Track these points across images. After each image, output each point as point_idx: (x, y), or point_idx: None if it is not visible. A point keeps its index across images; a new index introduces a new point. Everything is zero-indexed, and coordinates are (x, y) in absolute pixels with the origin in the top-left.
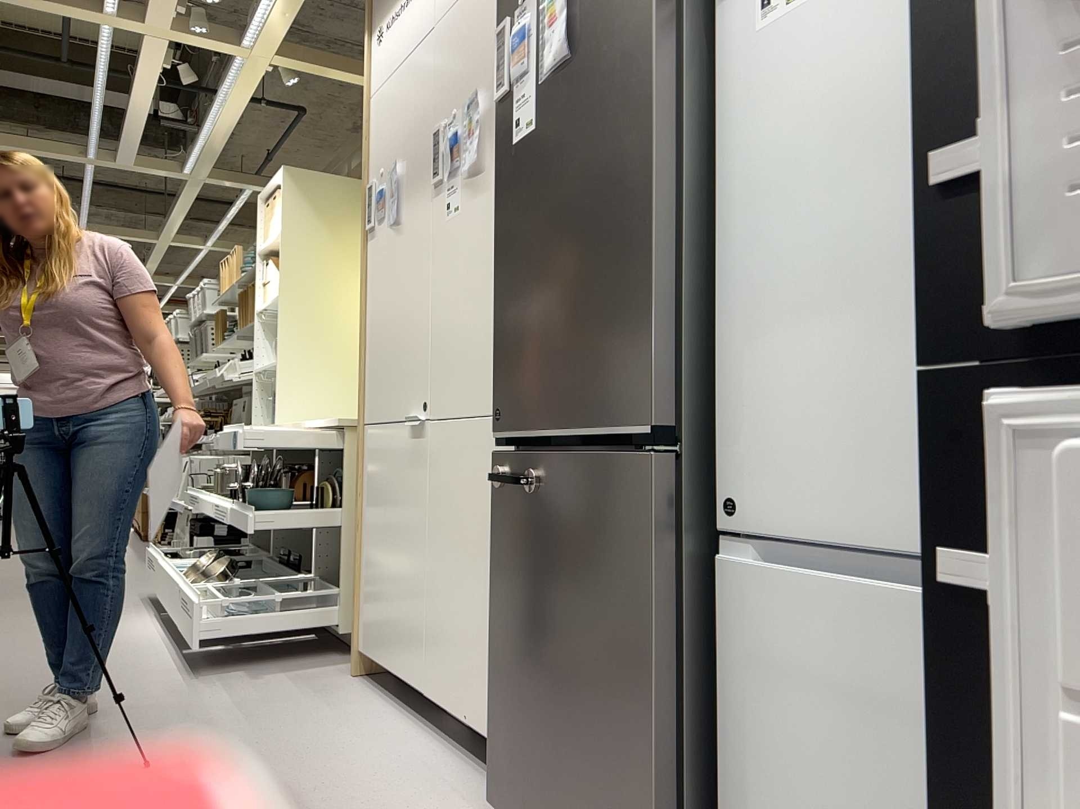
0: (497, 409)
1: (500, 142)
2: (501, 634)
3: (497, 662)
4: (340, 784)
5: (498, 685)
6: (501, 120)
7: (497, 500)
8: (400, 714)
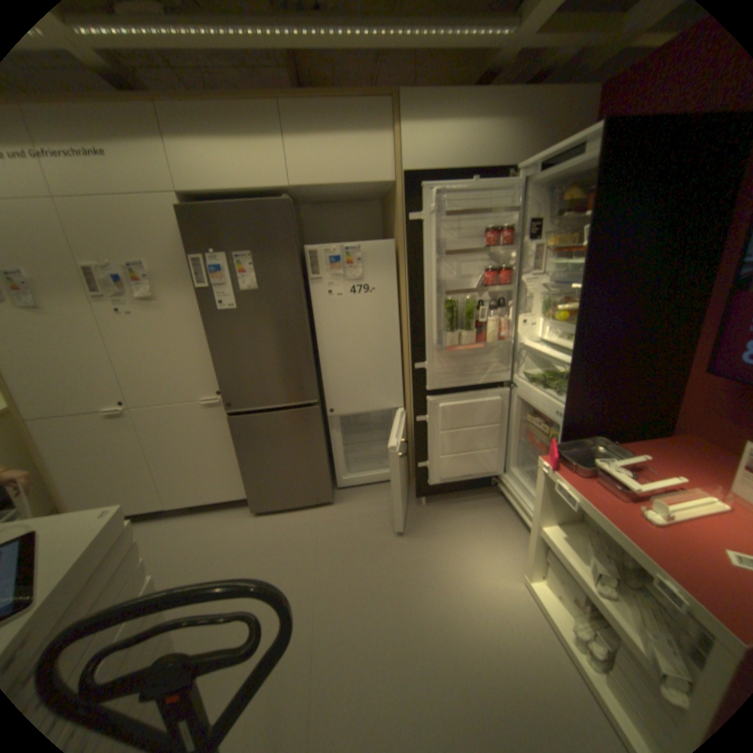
0: (228, 402)
1: (204, 305)
2: (248, 467)
3: (246, 475)
4: (185, 551)
5: (247, 481)
6: (202, 296)
7: (235, 430)
8: (143, 525)
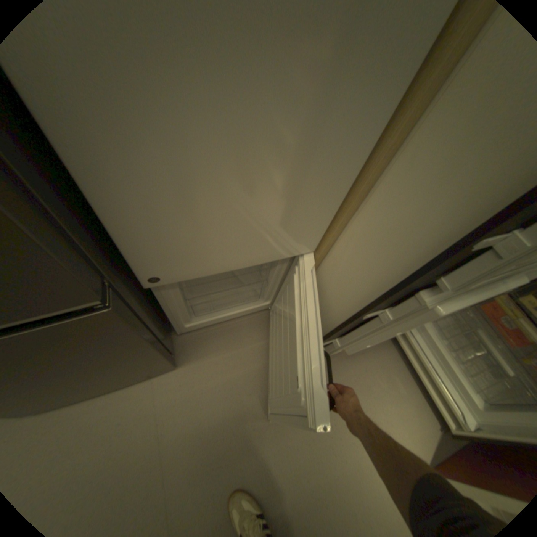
0: None
1: None
2: None
3: None
4: None
5: None
6: None
7: None
8: None
